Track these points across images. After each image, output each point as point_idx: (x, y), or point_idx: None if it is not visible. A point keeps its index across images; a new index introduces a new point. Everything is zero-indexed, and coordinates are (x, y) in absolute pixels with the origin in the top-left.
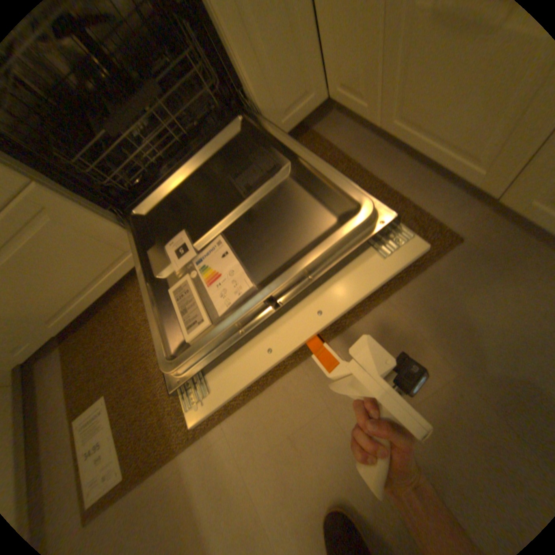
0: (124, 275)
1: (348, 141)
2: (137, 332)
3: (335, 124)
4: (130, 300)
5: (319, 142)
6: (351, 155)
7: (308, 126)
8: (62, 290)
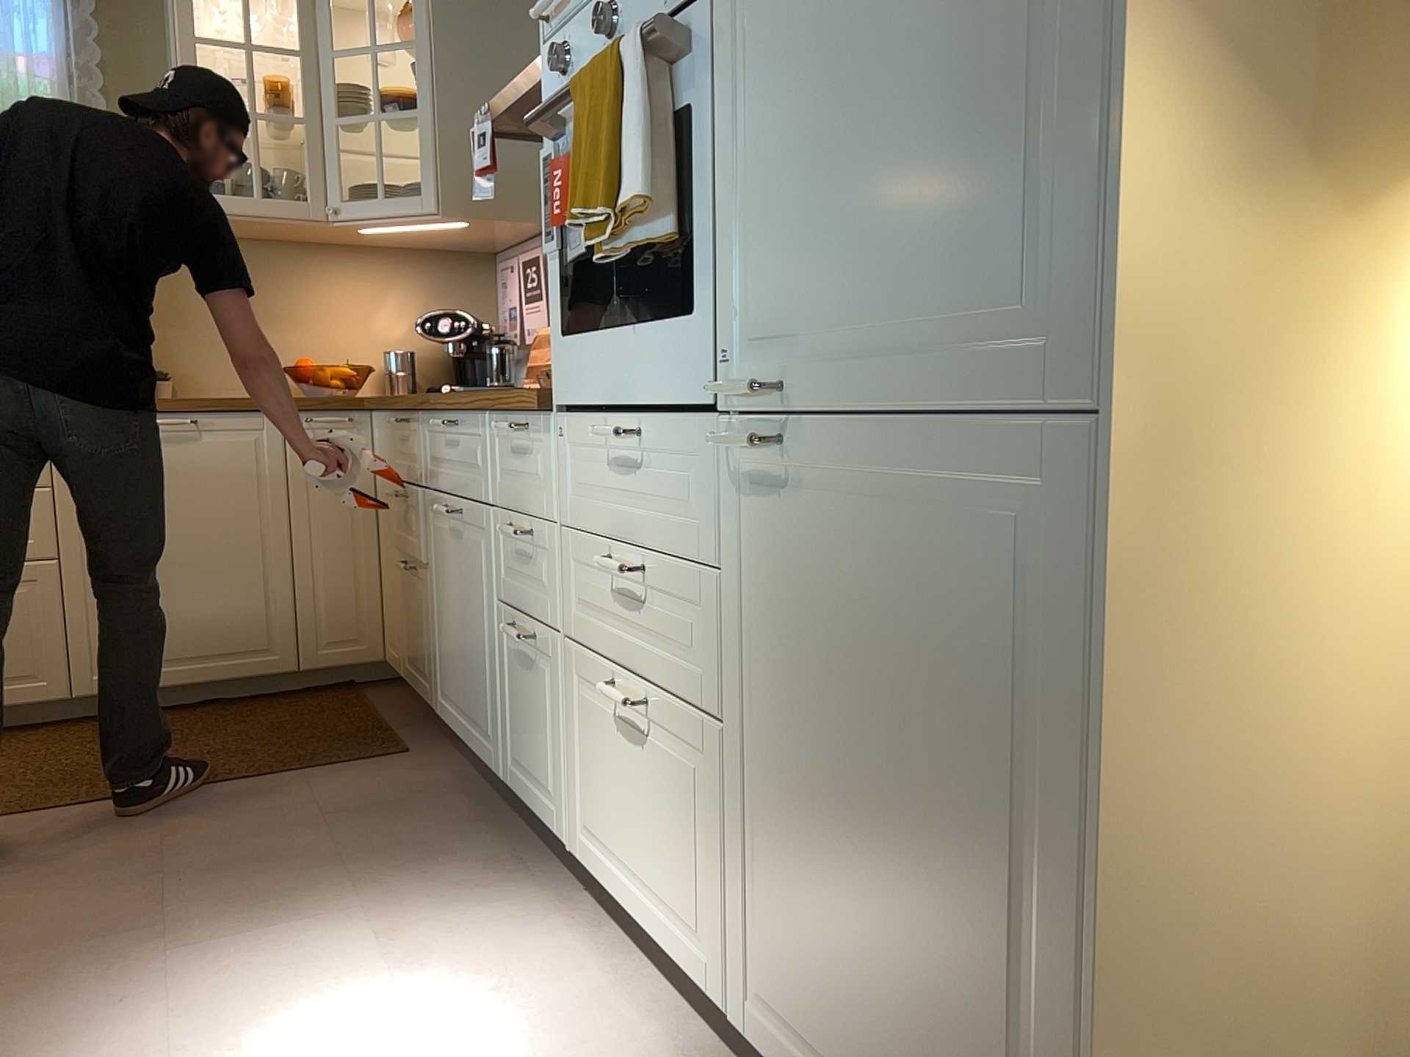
0: None
1: (385, 700)
2: None
3: (387, 691)
4: None
5: (356, 695)
6: (377, 707)
7: (359, 687)
8: None
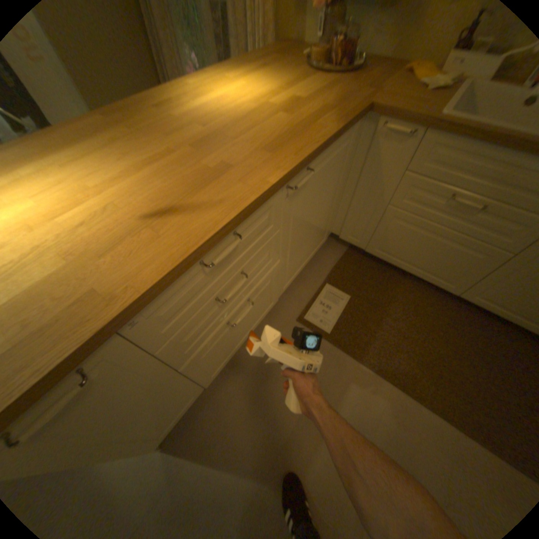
0: (414, 272)
1: None
2: (394, 302)
3: None
4: (404, 286)
5: None
6: None
7: None
8: (414, 257)
